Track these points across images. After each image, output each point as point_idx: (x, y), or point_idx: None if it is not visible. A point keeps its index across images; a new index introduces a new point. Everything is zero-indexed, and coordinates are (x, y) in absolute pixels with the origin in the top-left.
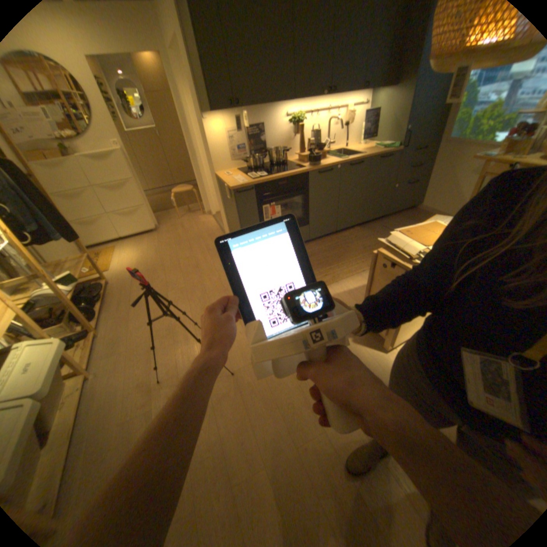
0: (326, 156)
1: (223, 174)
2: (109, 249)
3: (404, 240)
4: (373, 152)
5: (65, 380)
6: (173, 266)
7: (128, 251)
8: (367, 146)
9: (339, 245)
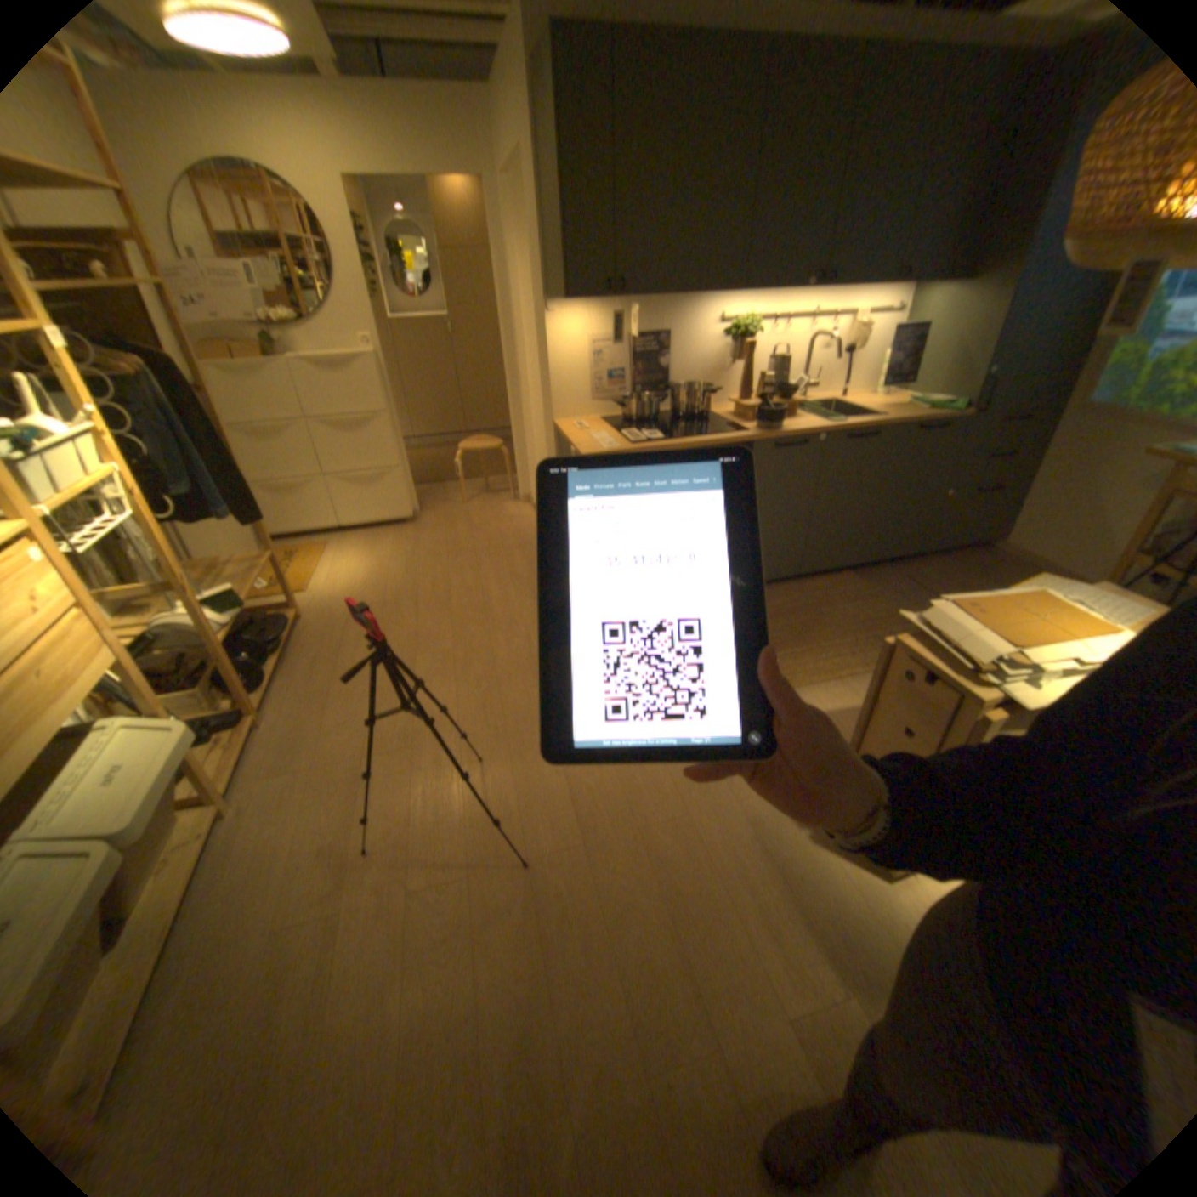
0: (797, 412)
1: (569, 426)
2: (315, 548)
3: (964, 626)
4: (905, 414)
5: (180, 812)
6: (436, 602)
7: (352, 557)
8: (892, 401)
9: (803, 607)
